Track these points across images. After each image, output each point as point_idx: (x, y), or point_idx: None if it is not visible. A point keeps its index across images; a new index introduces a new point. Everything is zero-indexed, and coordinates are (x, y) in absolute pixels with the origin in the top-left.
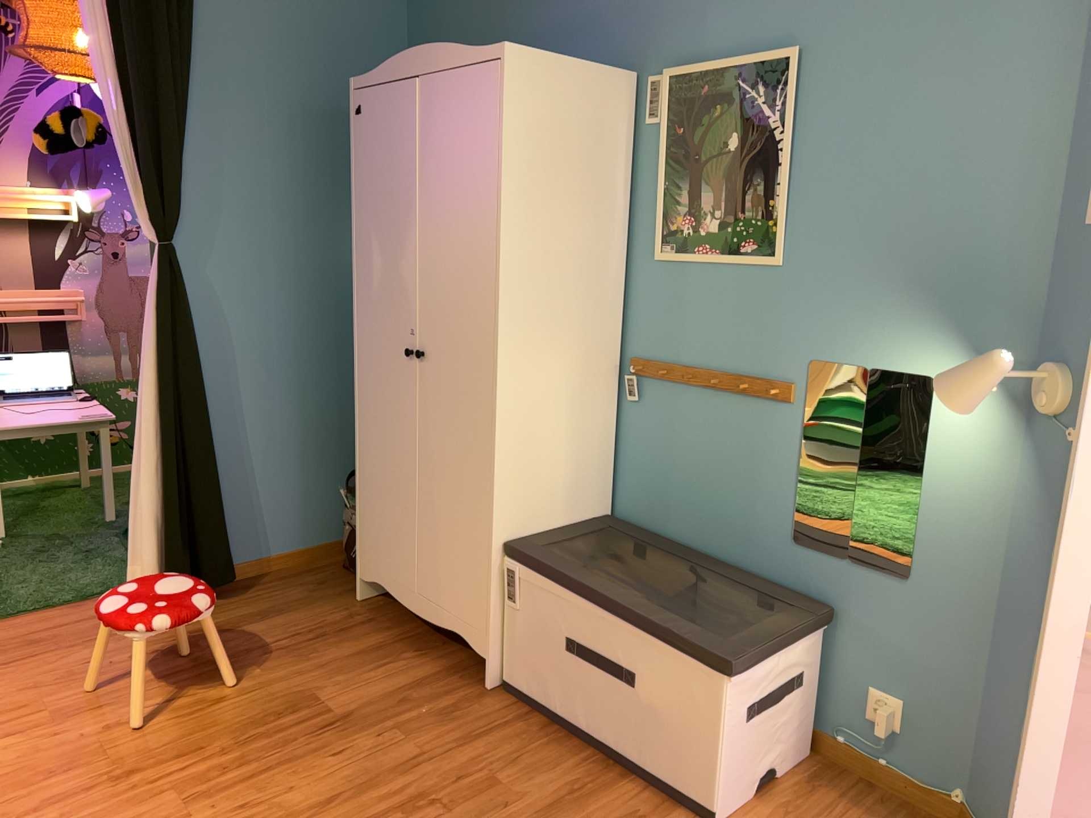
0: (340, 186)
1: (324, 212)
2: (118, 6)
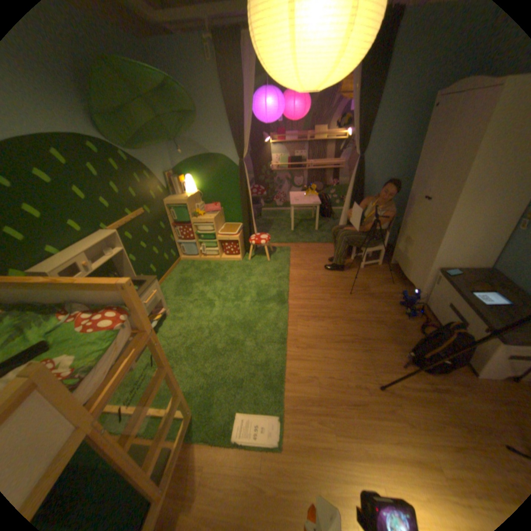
0: (426, 129)
1: (417, 139)
2: (363, 79)
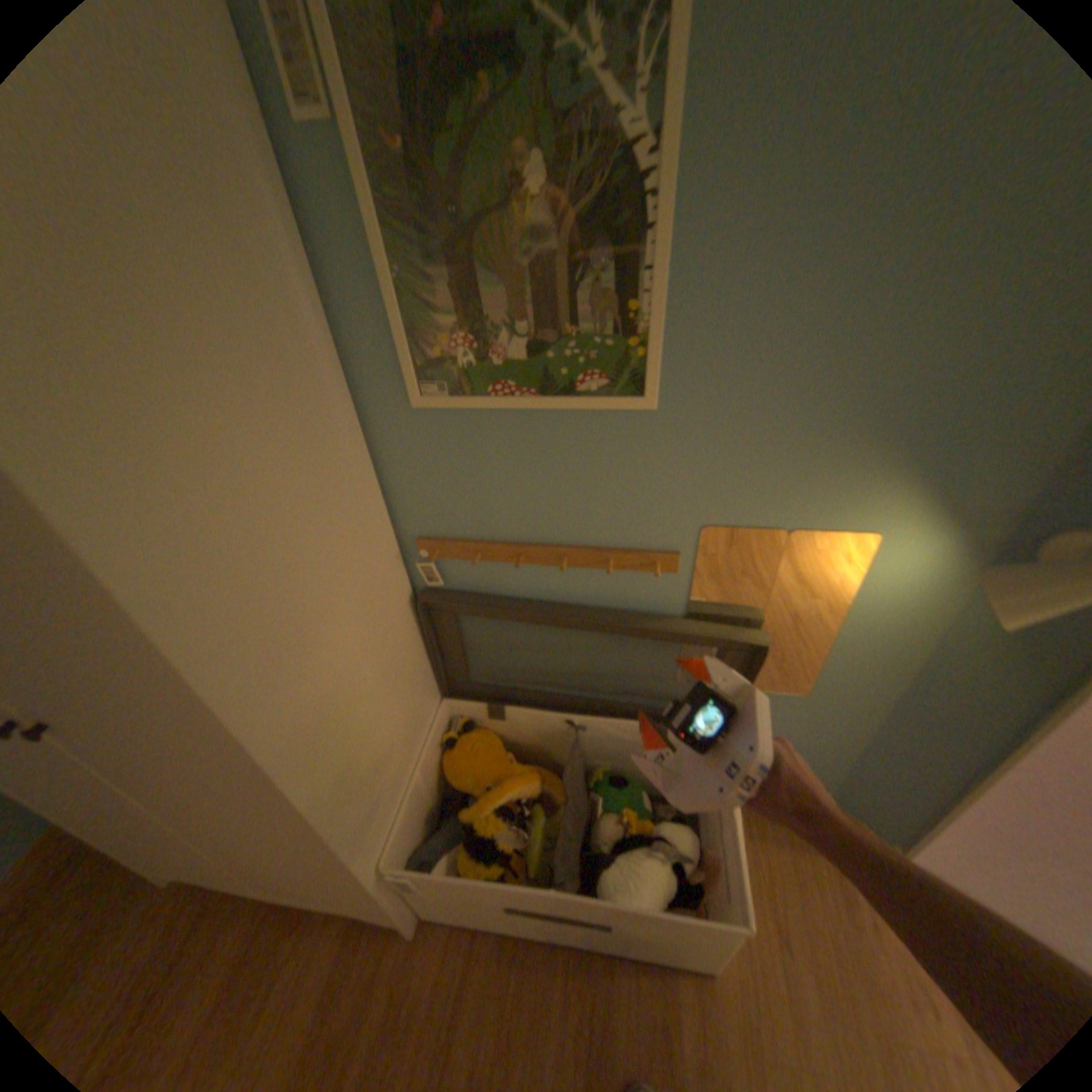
0: None
1: None
2: None
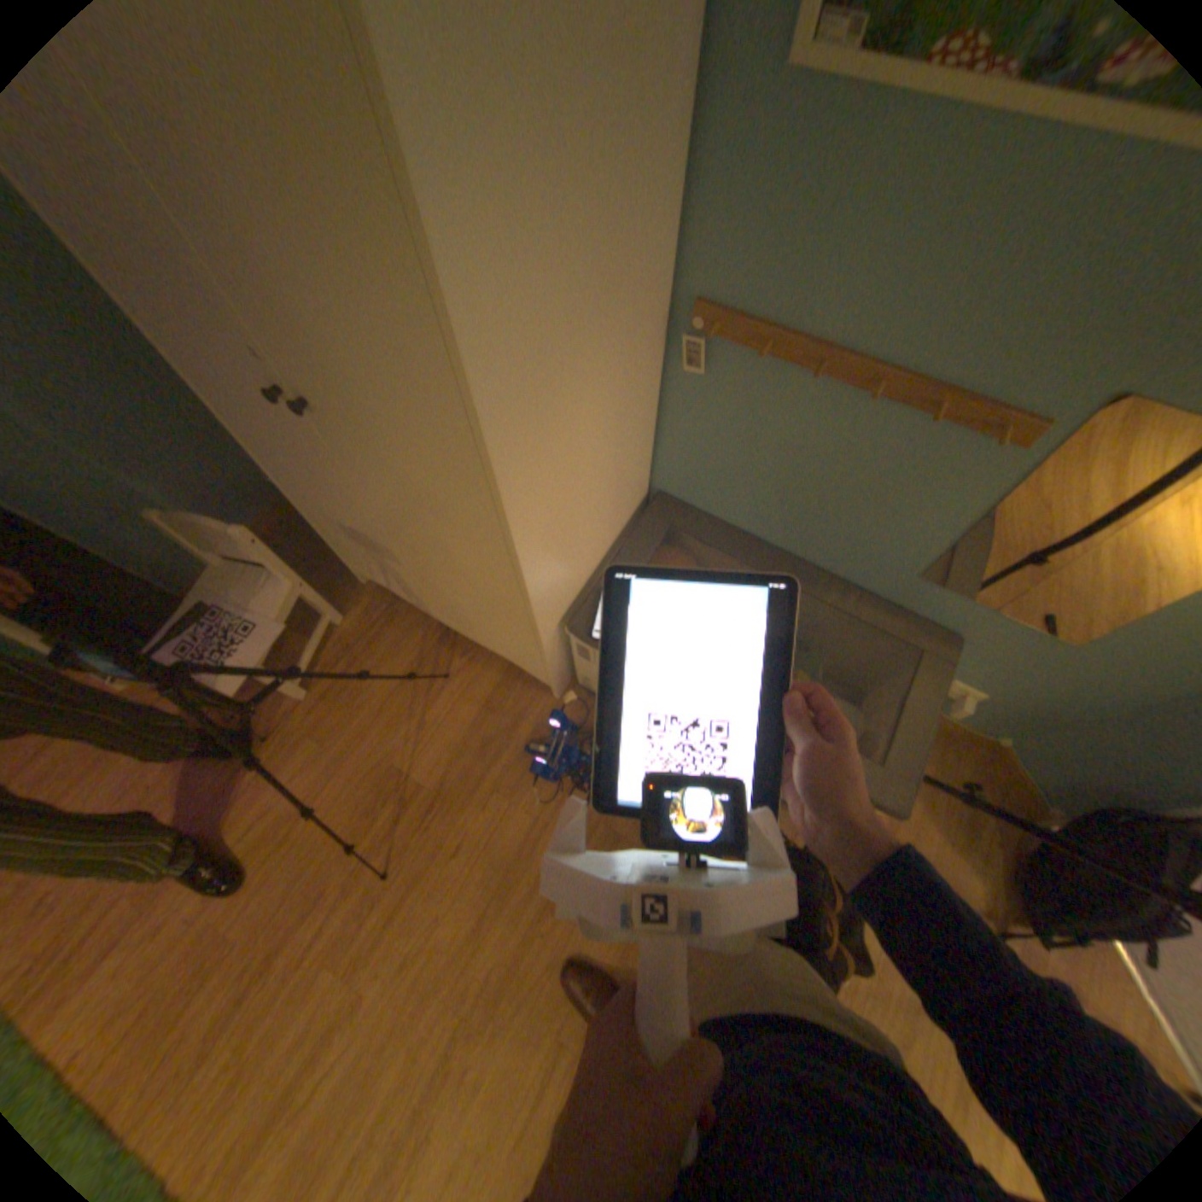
0: None
1: None
2: None
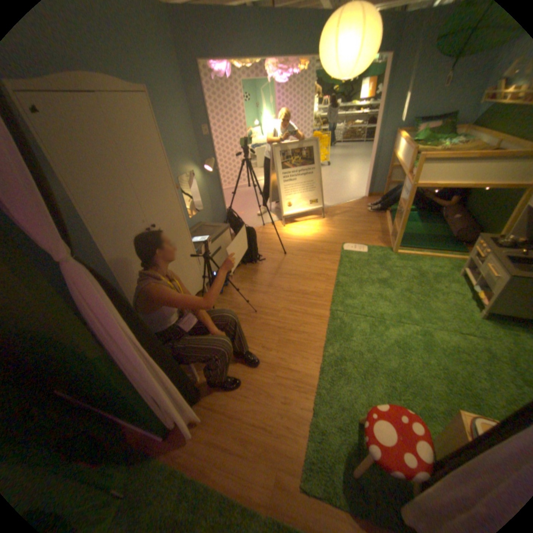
0: None
1: None
2: None
